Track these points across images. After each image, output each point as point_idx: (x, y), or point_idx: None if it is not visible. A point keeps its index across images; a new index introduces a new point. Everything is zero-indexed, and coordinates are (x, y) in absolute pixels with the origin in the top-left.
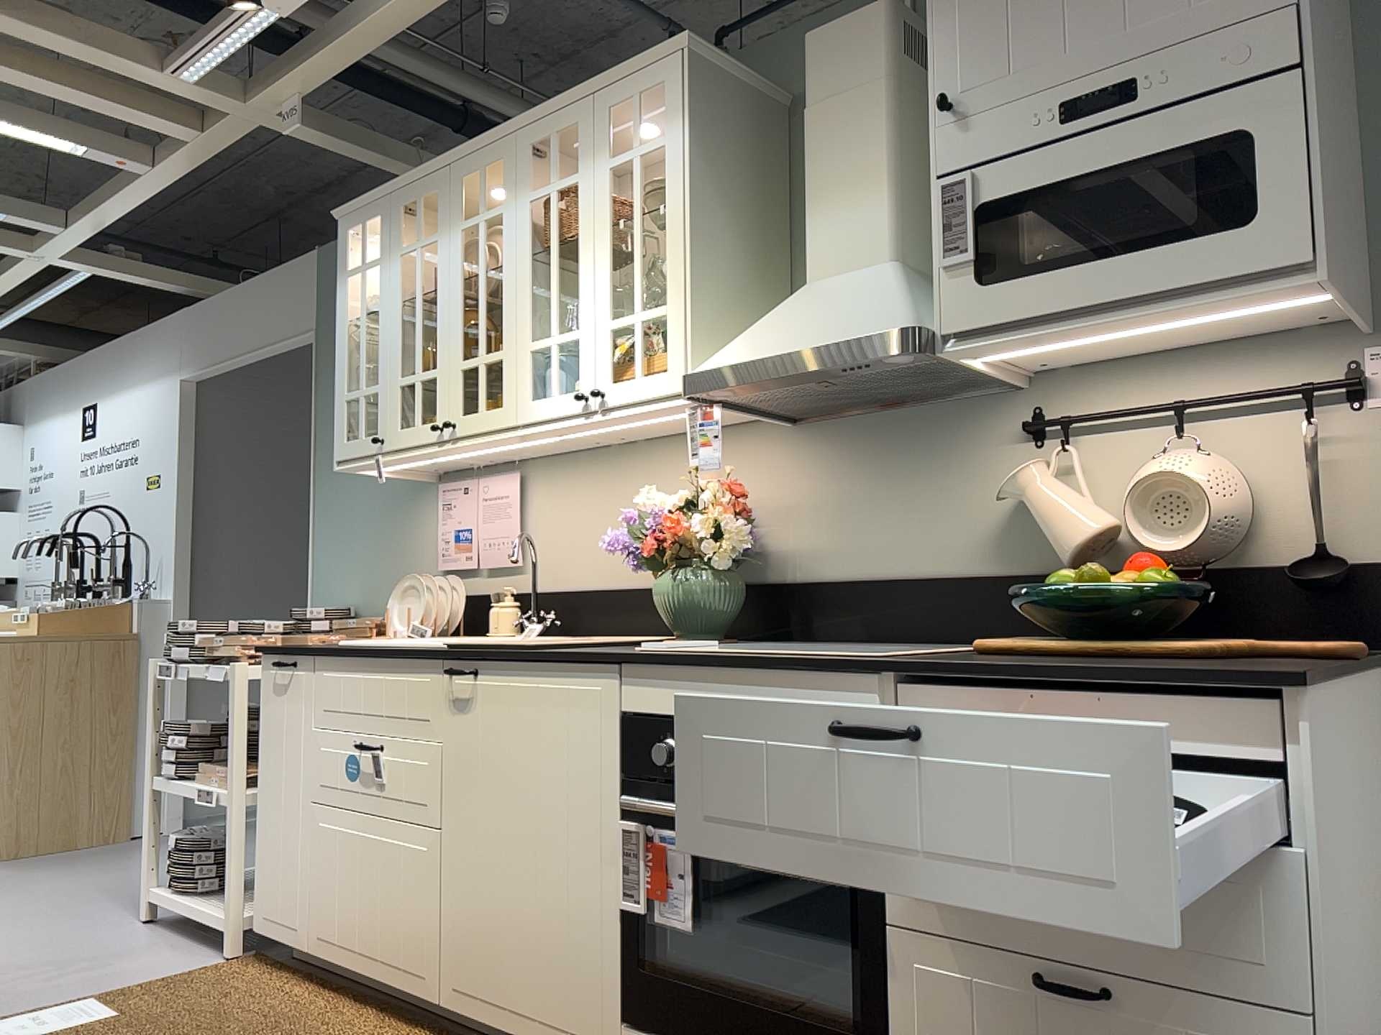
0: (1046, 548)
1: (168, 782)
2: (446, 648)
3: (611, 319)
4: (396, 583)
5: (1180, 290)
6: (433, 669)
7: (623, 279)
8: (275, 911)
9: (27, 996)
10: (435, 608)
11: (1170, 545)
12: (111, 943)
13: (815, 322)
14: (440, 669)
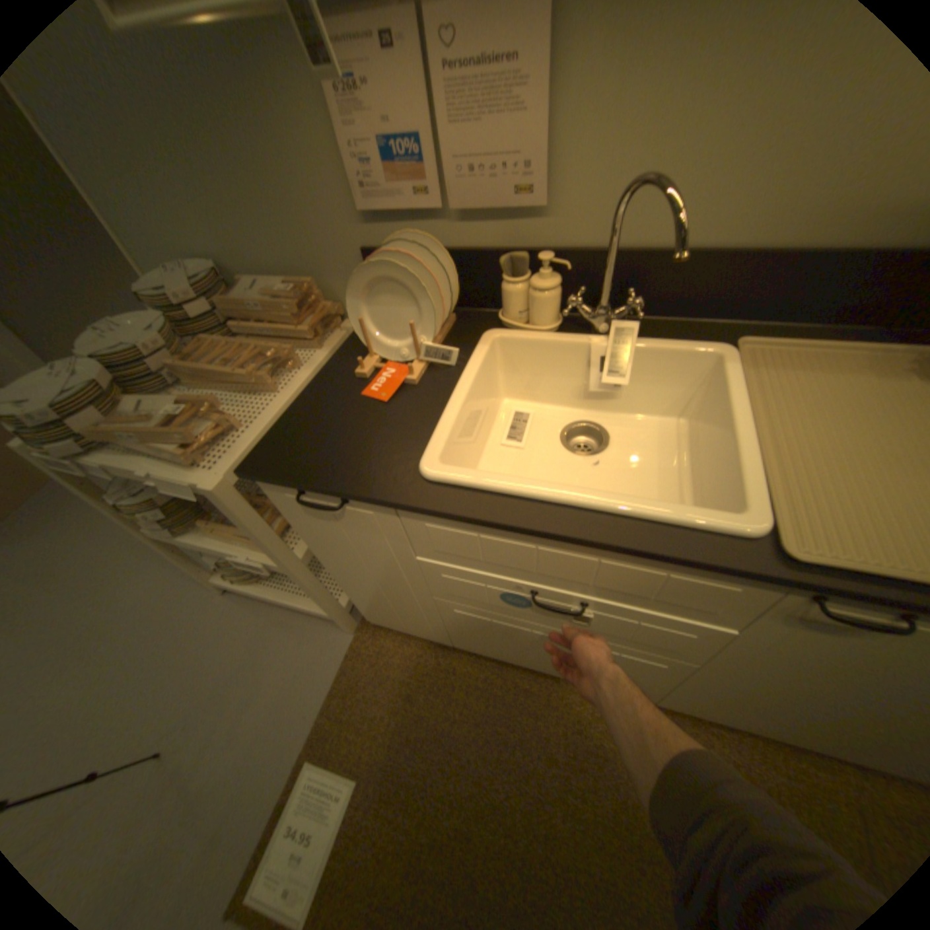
0: None
1: (168, 538)
2: (774, 545)
3: None
4: (272, 226)
5: None
6: (763, 586)
7: None
8: (398, 626)
9: (239, 780)
10: (439, 308)
11: None
12: (225, 644)
13: None
14: (794, 592)
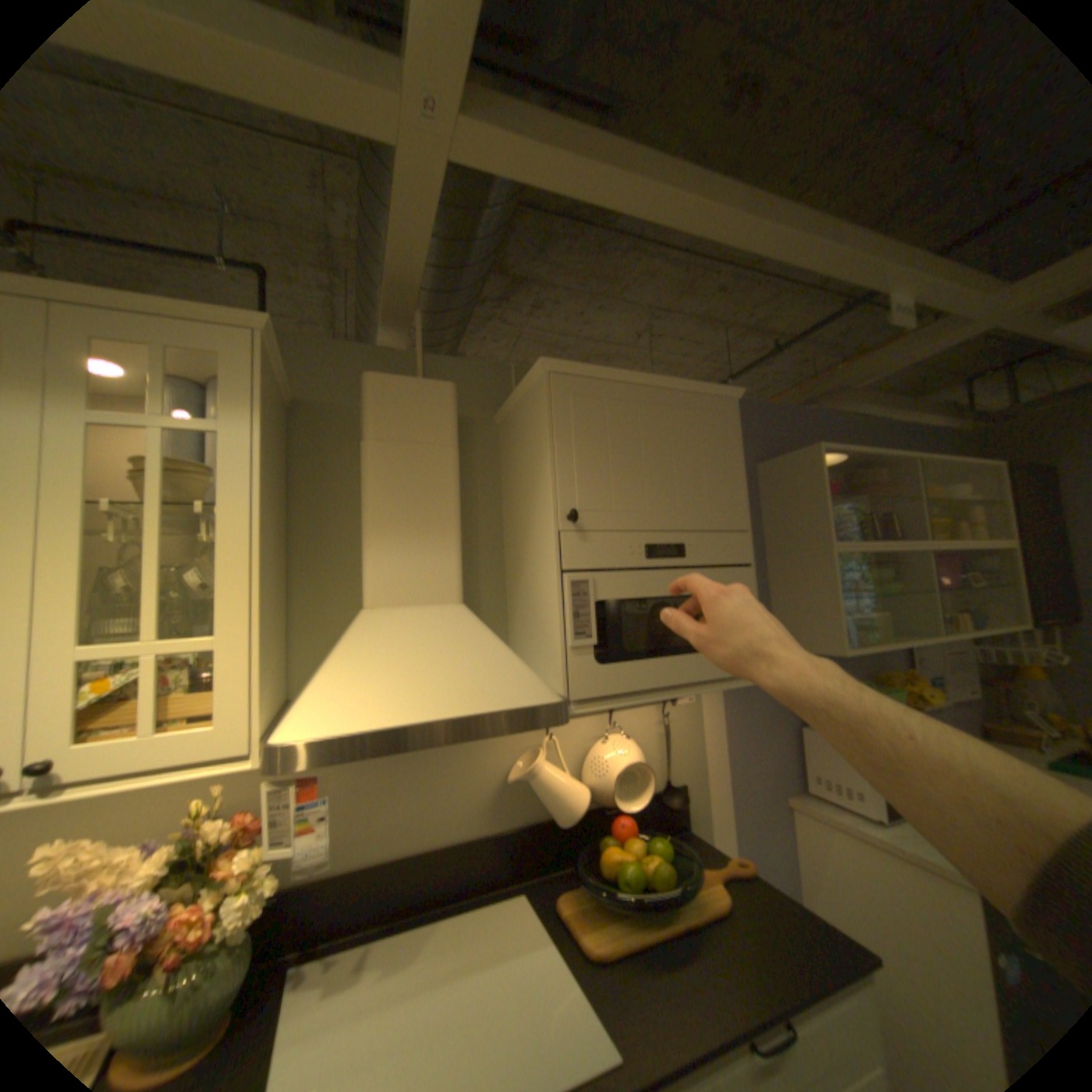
0: (528, 805)
1: None
2: None
3: (87, 645)
4: None
5: (705, 679)
6: None
7: (100, 581)
8: None
9: None
10: None
11: (634, 808)
12: None
13: (436, 675)
14: None
